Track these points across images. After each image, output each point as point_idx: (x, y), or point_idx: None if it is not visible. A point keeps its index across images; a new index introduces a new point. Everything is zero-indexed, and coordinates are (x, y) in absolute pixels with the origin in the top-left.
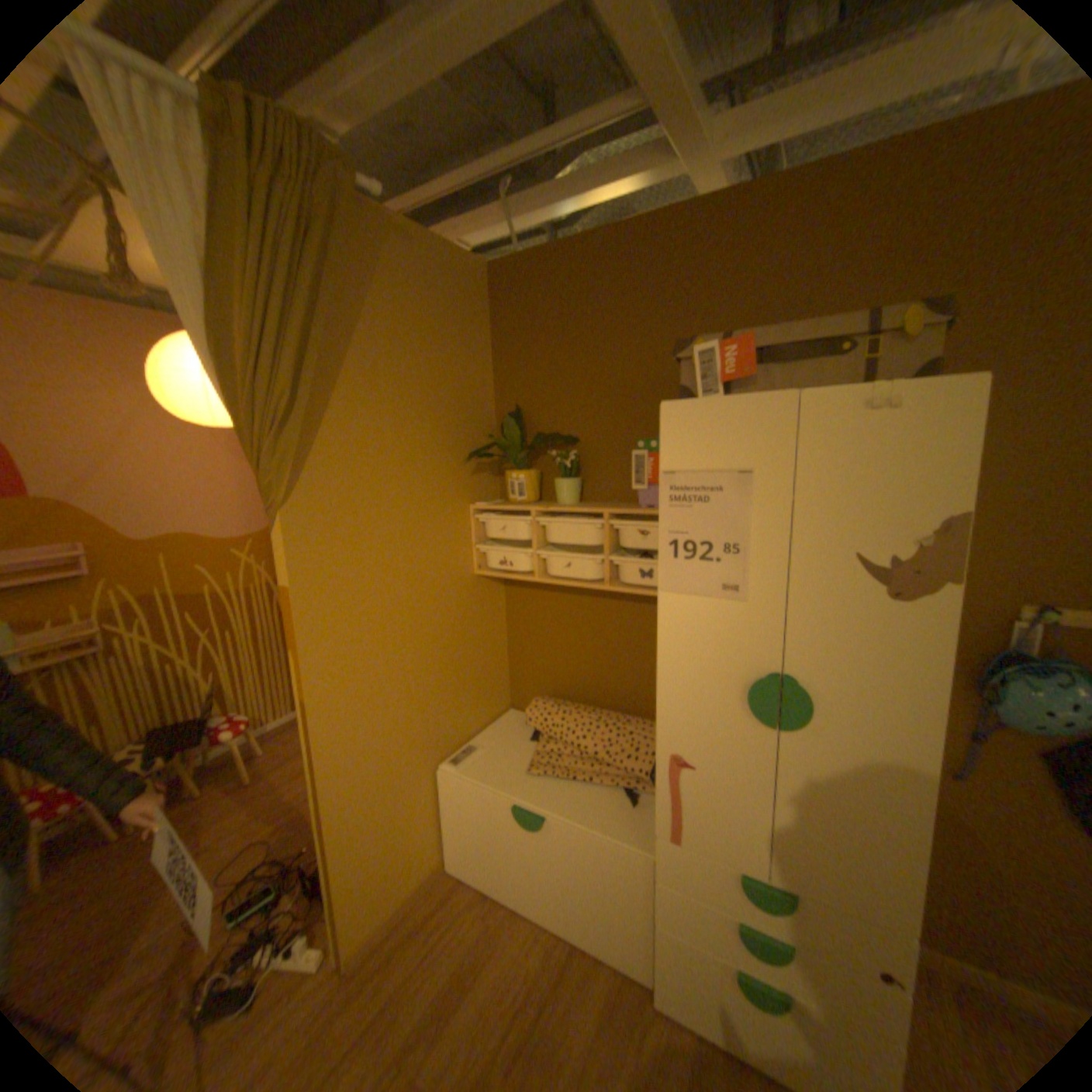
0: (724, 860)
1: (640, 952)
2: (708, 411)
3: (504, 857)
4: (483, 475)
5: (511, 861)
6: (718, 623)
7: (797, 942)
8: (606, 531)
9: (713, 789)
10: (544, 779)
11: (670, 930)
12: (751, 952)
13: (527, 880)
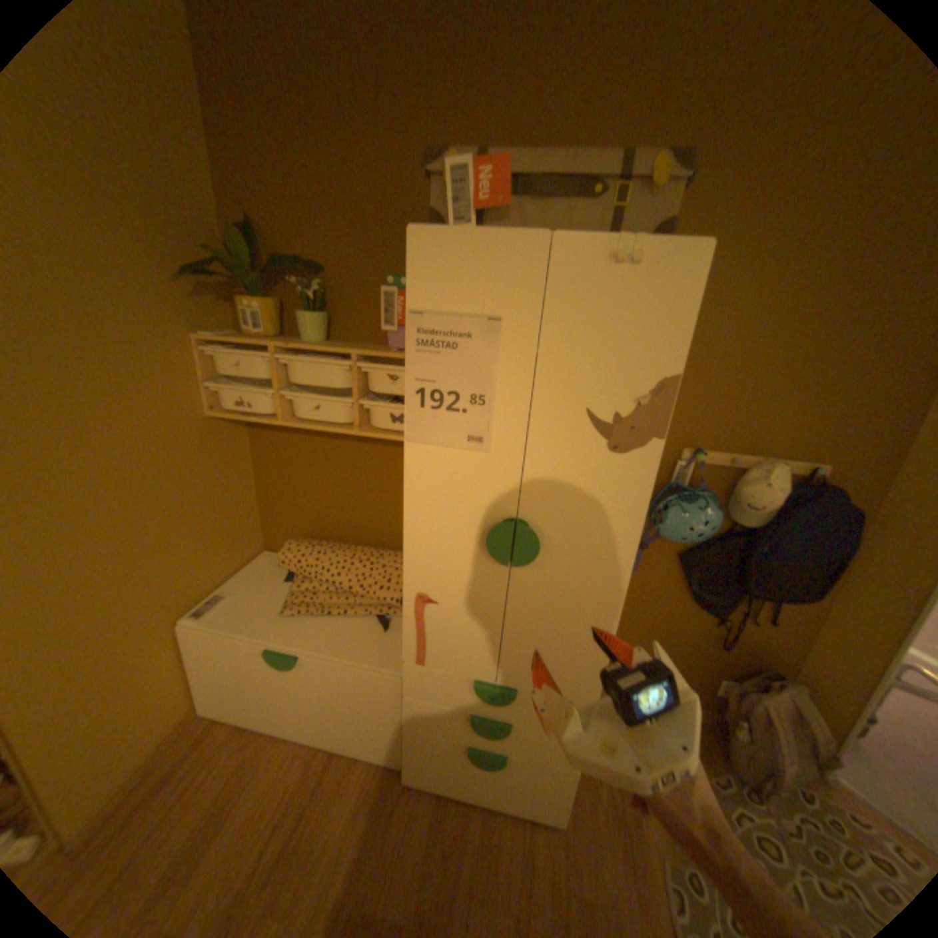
0: (460, 672)
1: (390, 746)
2: (459, 244)
3: (259, 694)
4: (208, 298)
5: (267, 696)
6: (462, 474)
7: (513, 721)
8: (356, 374)
9: (453, 618)
10: (298, 618)
11: (415, 729)
12: (478, 735)
13: (284, 710)
